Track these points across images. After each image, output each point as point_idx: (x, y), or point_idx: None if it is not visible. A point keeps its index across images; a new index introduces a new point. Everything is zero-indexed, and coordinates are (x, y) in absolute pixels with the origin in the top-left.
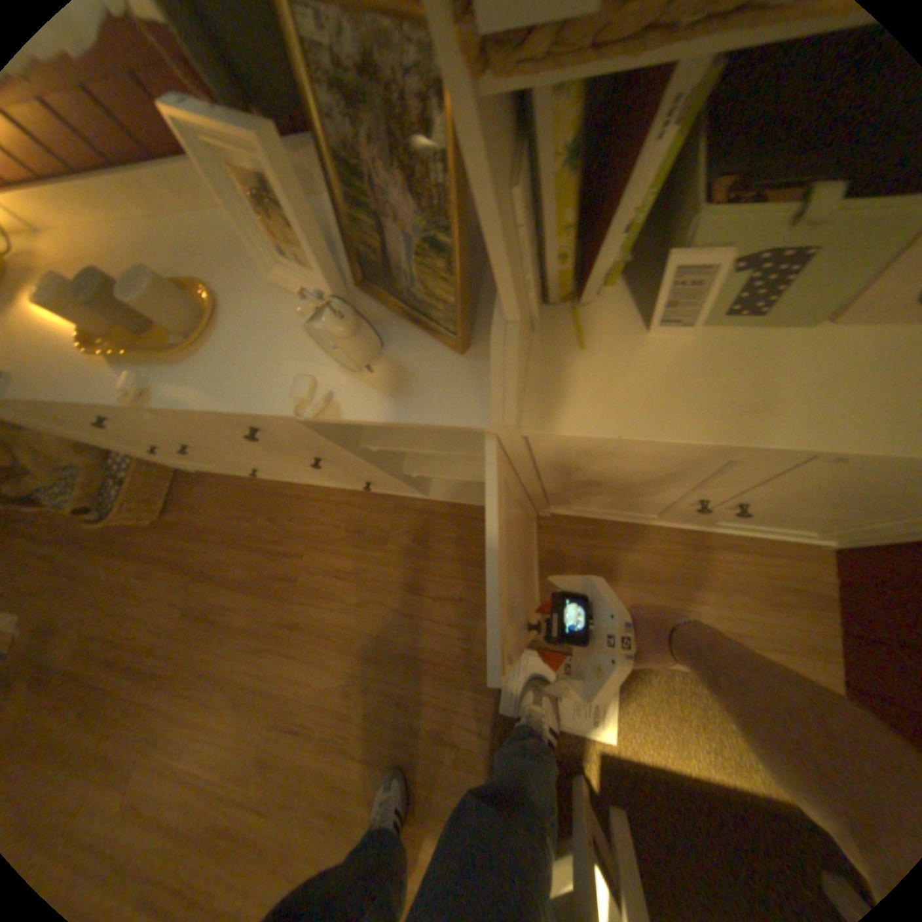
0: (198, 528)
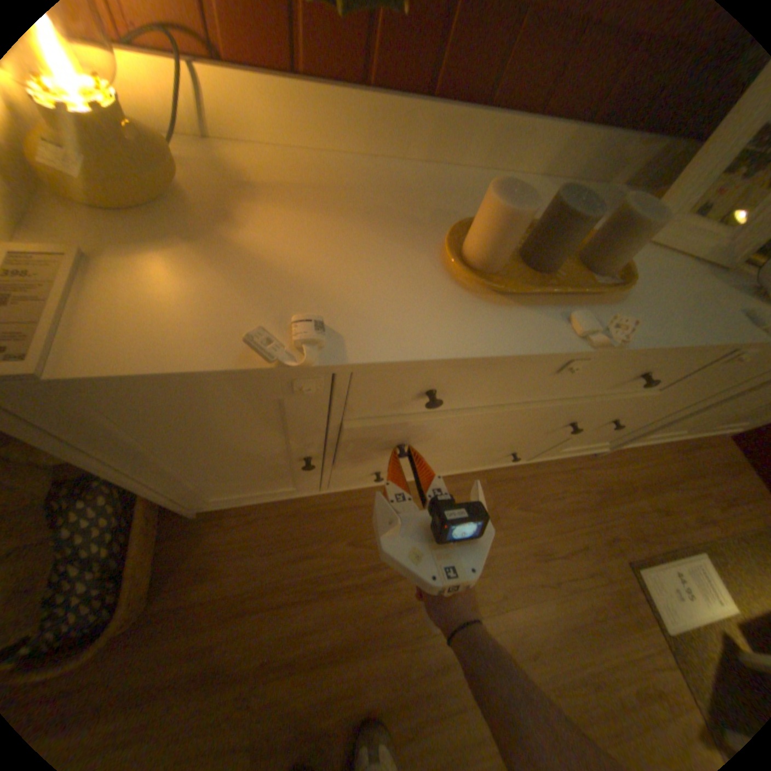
0: (237, 594)
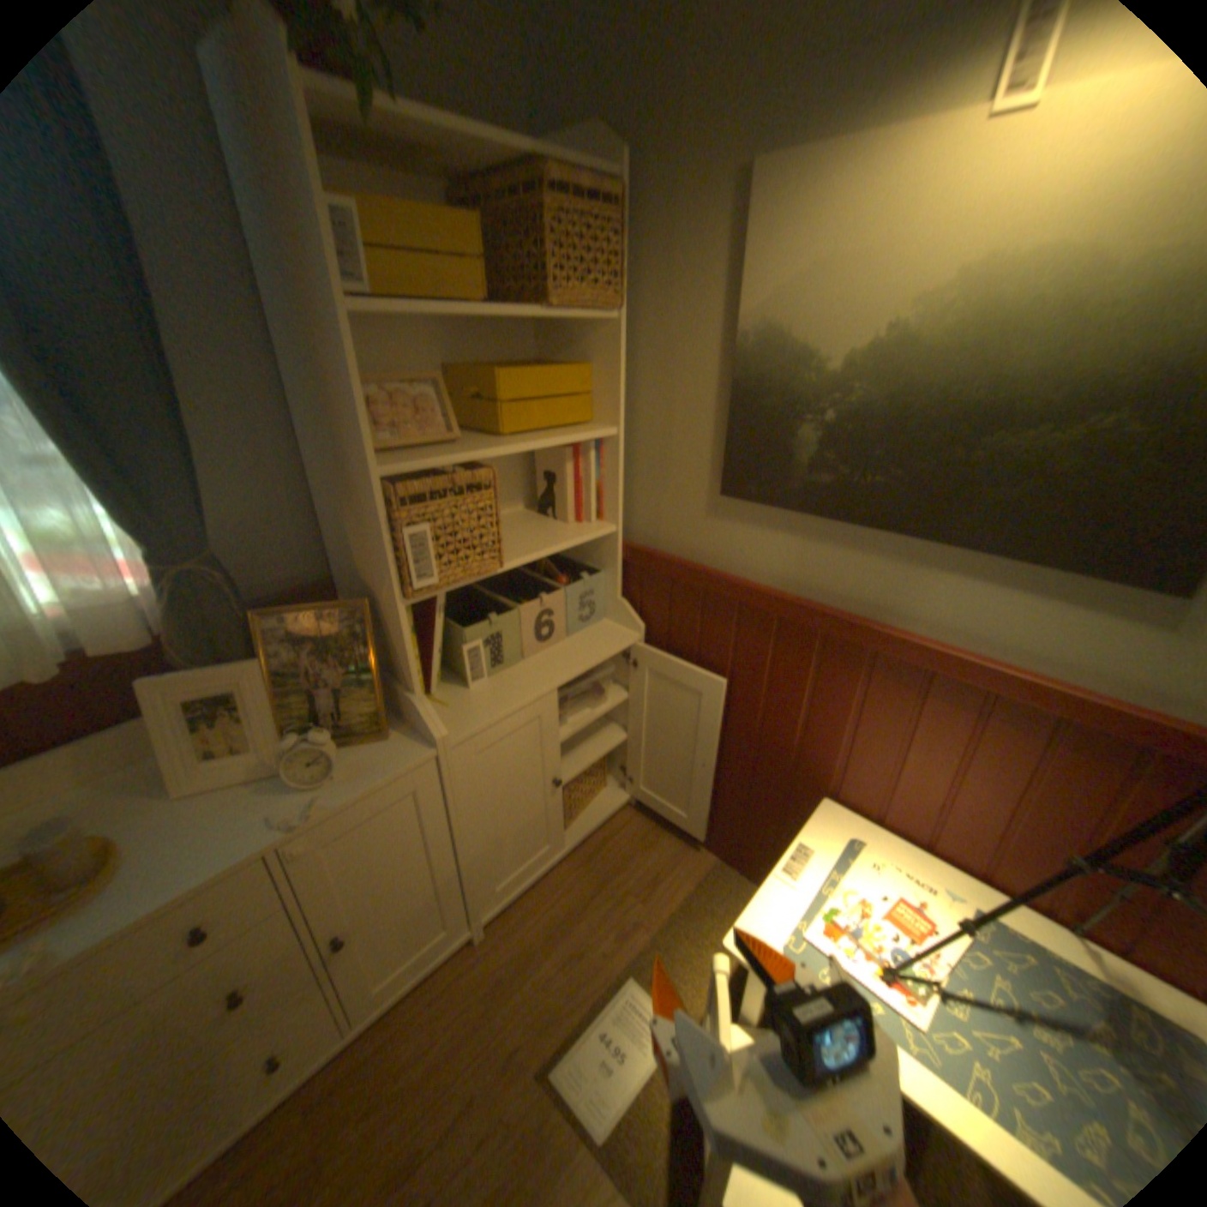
0: None
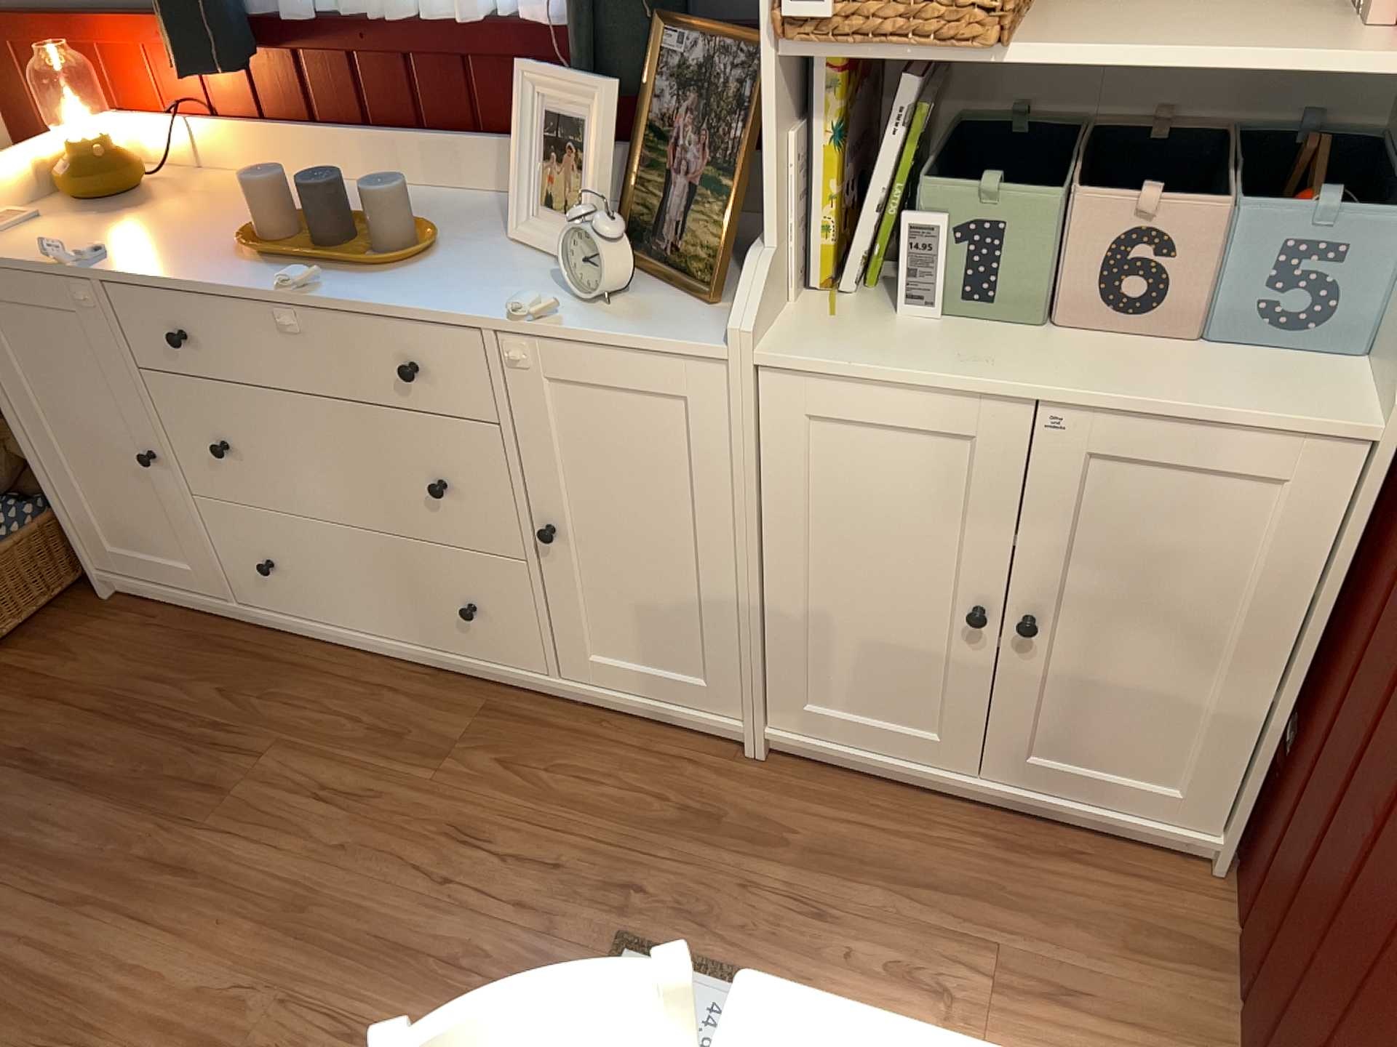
0: (81, 676)
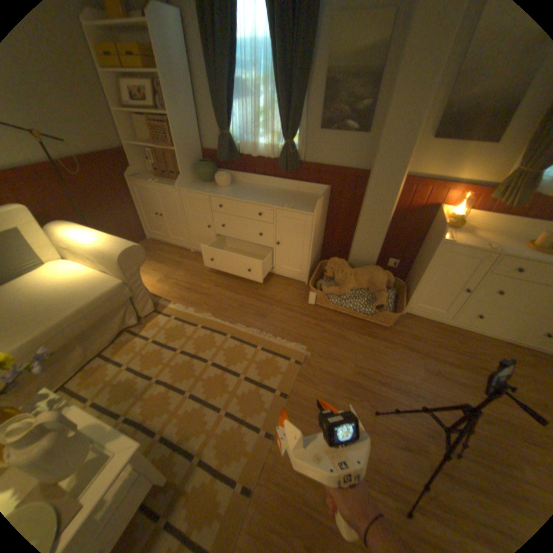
0: (418, 335)
